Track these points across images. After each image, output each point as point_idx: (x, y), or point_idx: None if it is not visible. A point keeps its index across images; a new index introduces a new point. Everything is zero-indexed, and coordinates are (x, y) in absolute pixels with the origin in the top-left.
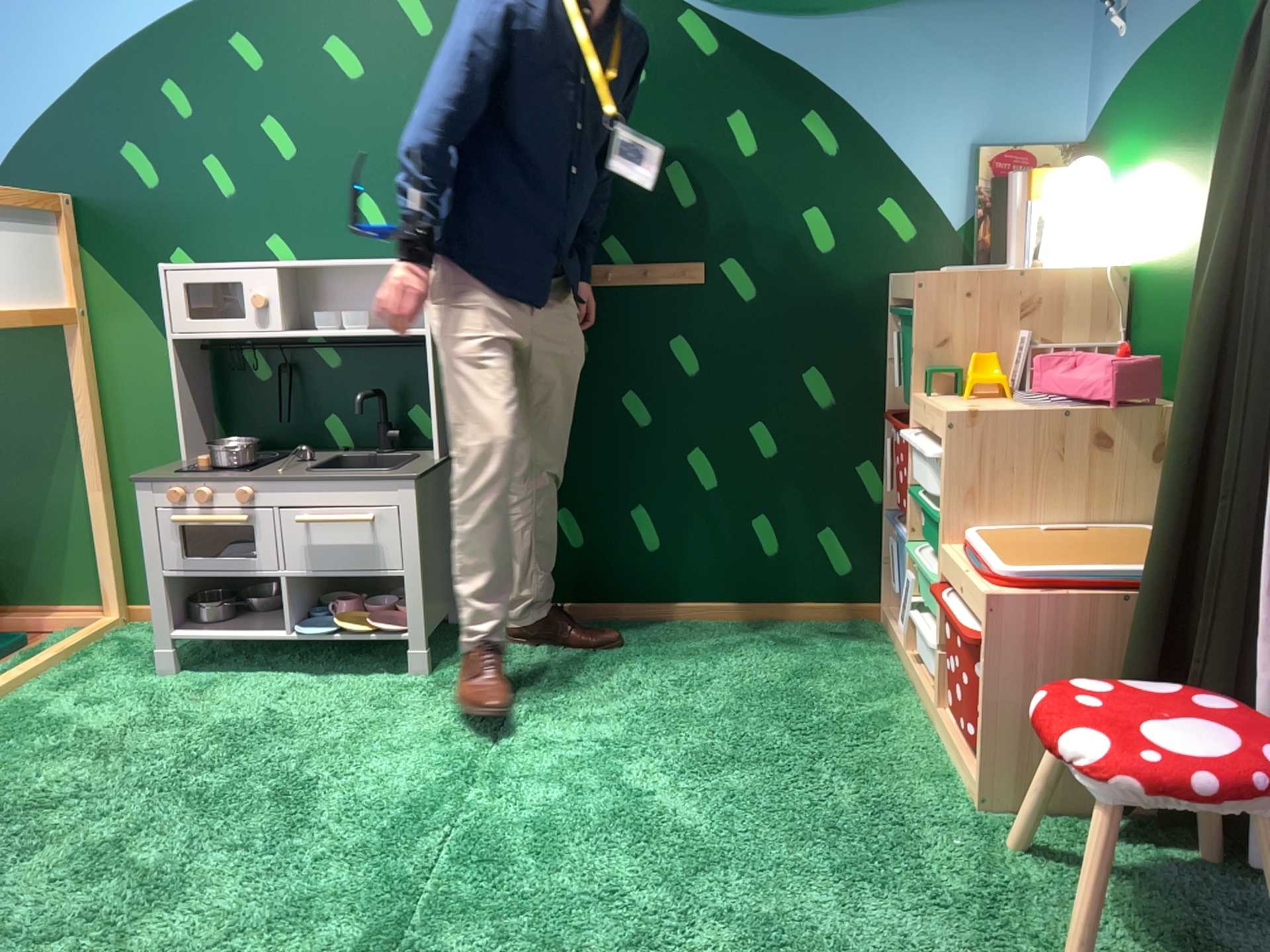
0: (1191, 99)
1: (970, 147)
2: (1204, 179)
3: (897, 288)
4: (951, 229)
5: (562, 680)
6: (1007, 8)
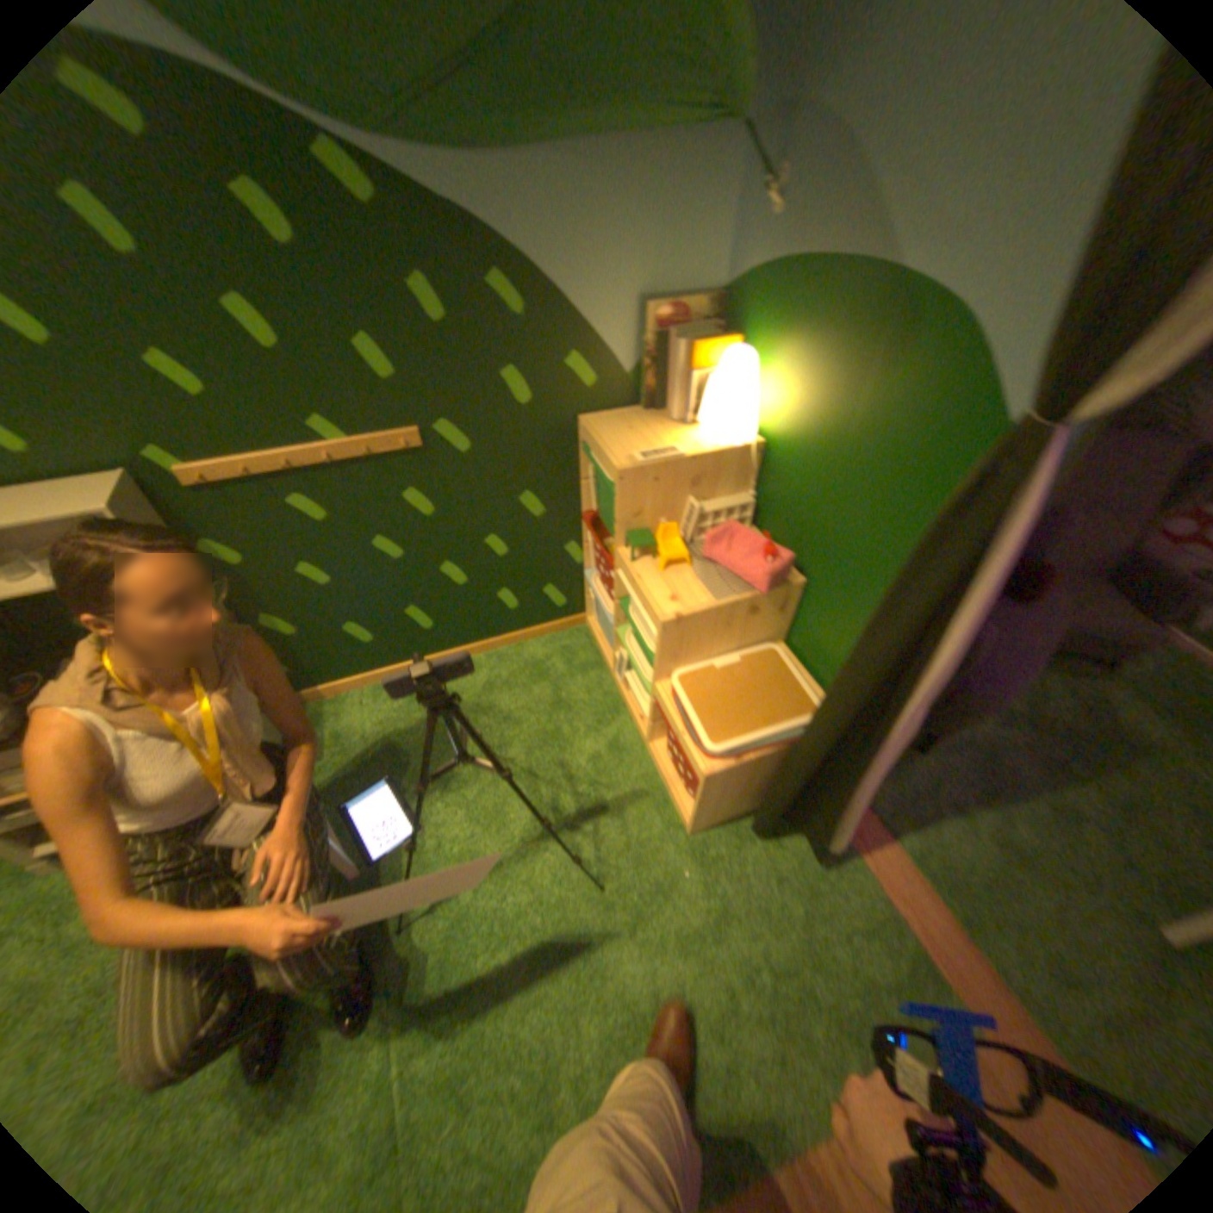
0: (847, 351)
1: (641, 301)
2: (846, 431)
3: (591, 443)
4: (625, 376)
5: (399, 767)
6: (677, 149)
